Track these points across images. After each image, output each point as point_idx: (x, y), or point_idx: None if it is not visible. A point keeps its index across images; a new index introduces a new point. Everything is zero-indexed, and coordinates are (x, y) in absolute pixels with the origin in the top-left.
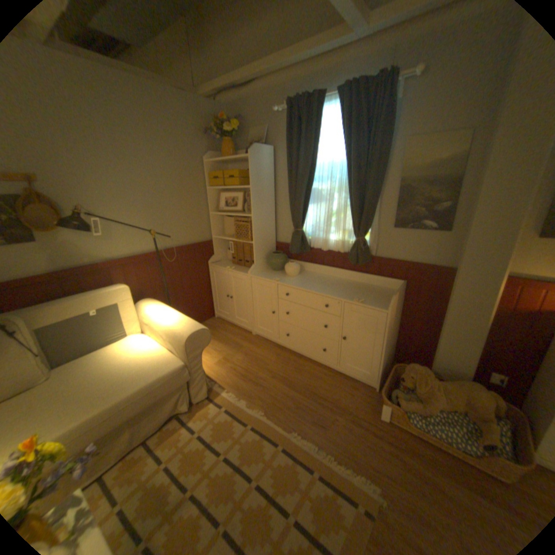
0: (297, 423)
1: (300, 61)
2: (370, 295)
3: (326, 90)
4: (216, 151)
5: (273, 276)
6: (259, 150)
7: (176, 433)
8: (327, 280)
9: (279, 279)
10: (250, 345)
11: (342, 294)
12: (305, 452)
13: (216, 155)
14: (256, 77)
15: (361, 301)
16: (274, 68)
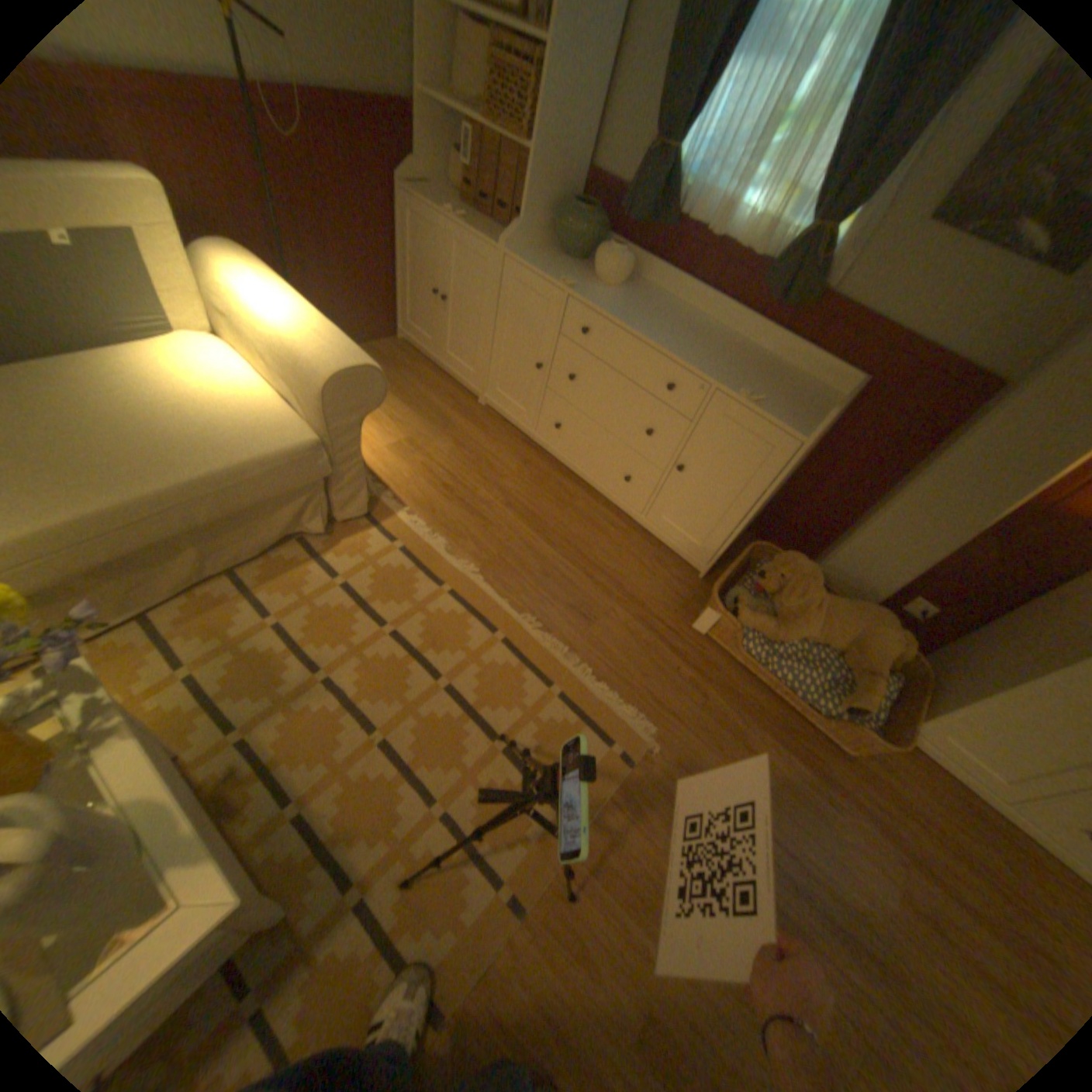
0: (540, 601)
1: None
2: (776, 391)
3: None
4: None
5: (561, 273)
6: None
7: (300, 570)
8: (688, 322)
9: (576, 286)
10: (469, 428)
11: (716, 371)
12: (545, 651)
13: None
14: None
15: (755, 401)
16: None
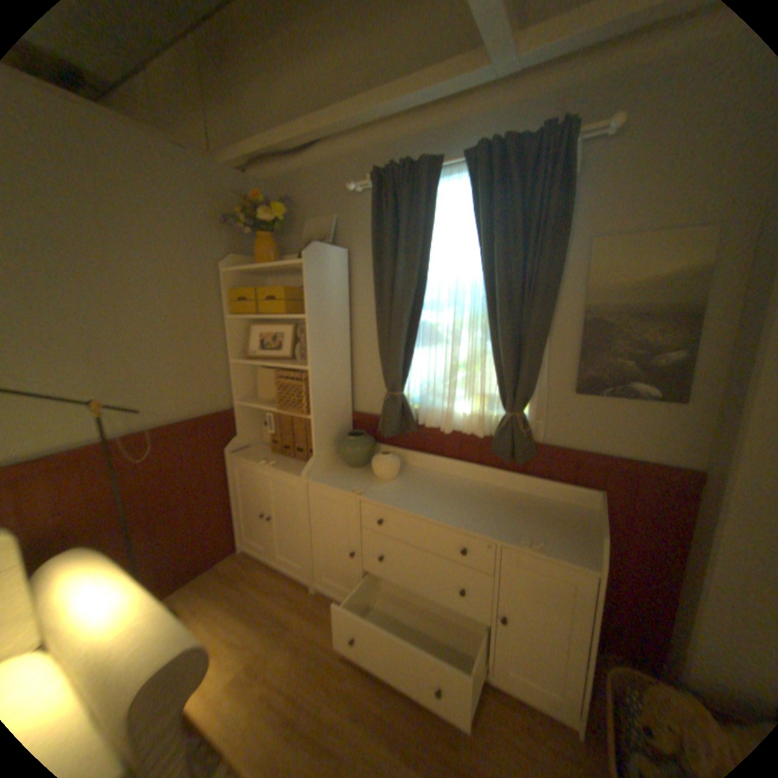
0: None
1: (393, 113)
2: (547, 527)
3: (444, 156)
4: (244, 254)
5: (350, 482)
6: (324, 254)
7: None
8: (453, 487)
9: (364, 491)
10: (304, 625)
11: (493, 527)
12: None
13: (245, 261)
14: (317, 138)
15: (539, 548)
16: (349, 123)
